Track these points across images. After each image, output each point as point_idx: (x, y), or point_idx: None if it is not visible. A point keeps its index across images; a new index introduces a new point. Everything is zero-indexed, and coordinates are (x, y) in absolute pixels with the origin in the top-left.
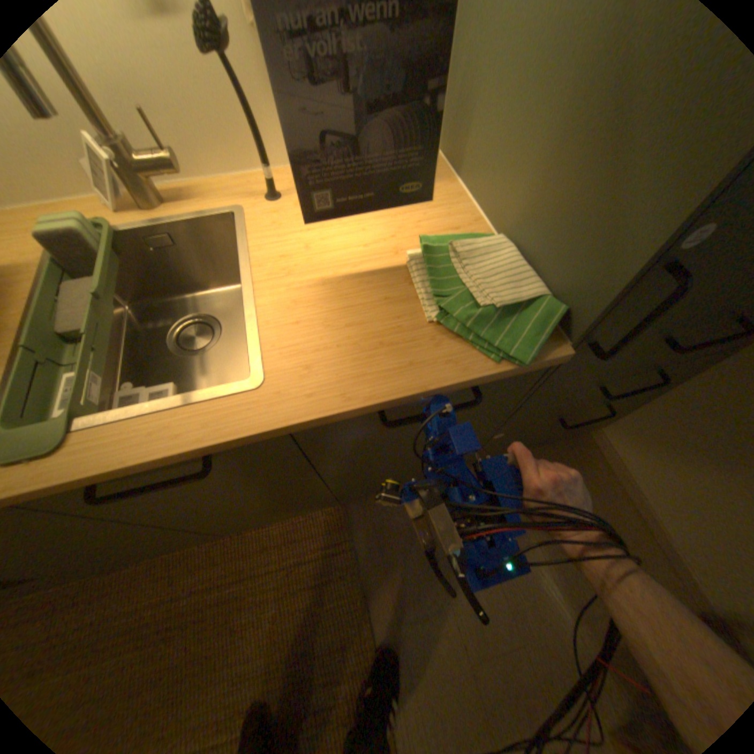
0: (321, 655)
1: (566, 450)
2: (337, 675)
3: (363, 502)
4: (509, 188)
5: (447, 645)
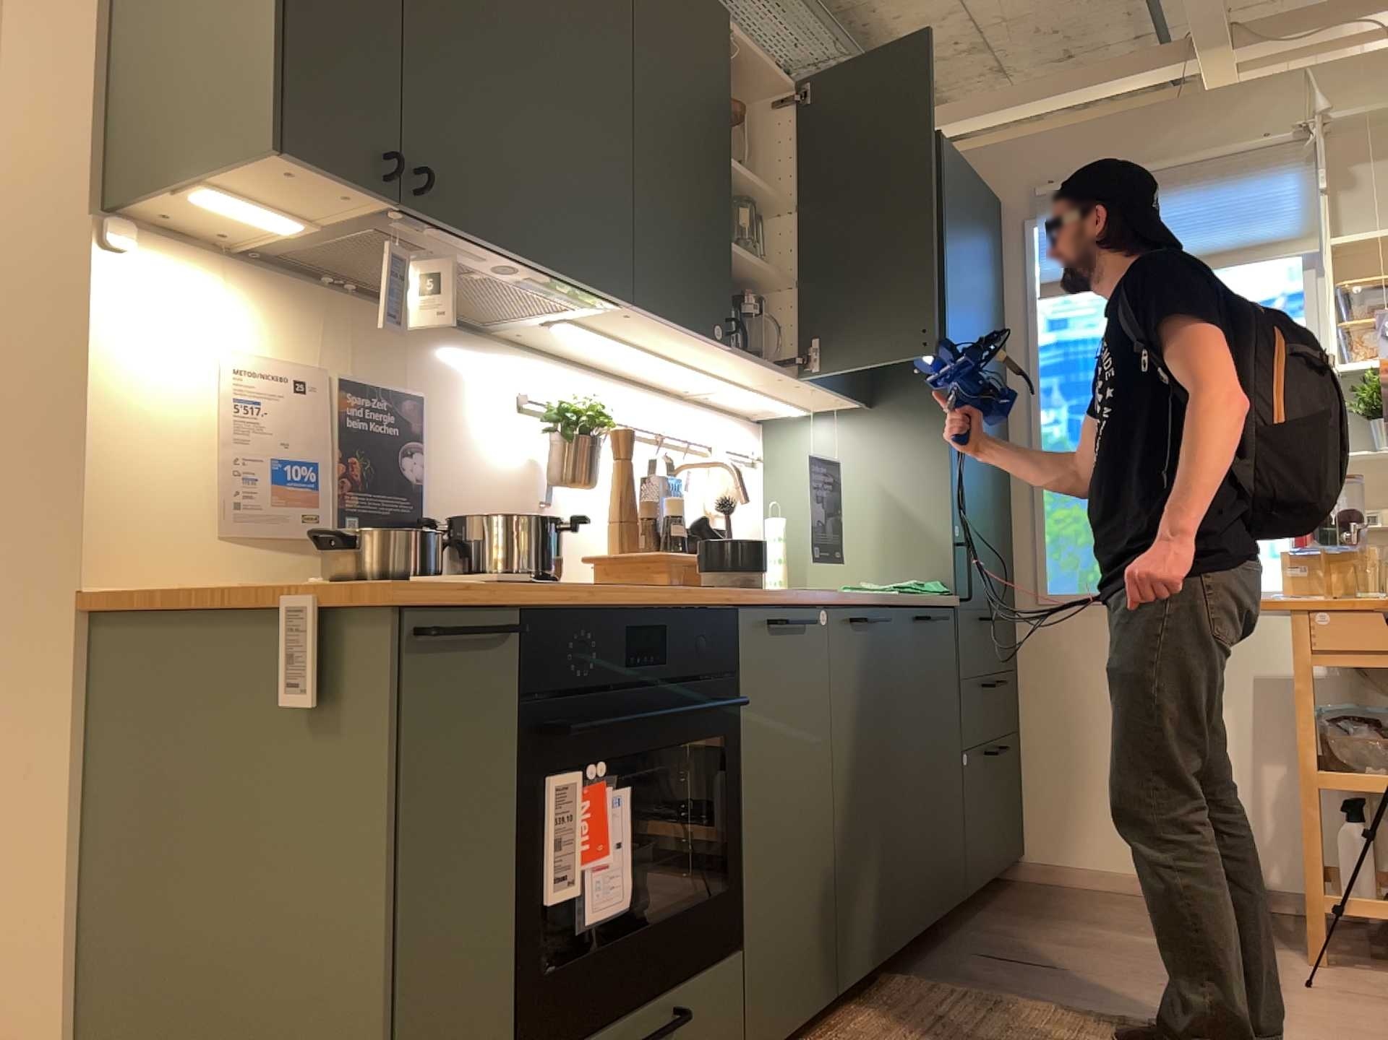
0: (1073, 1039)
1: (1023, 892)
2: (1107, 1038)
3: (920, 973)
4: (862, 570)
5: (1147, 990)
